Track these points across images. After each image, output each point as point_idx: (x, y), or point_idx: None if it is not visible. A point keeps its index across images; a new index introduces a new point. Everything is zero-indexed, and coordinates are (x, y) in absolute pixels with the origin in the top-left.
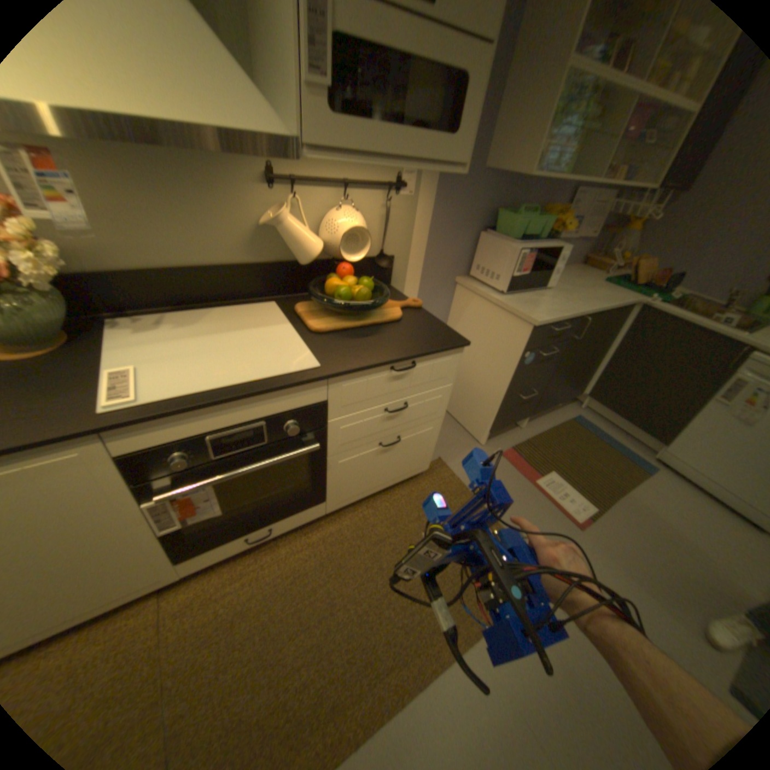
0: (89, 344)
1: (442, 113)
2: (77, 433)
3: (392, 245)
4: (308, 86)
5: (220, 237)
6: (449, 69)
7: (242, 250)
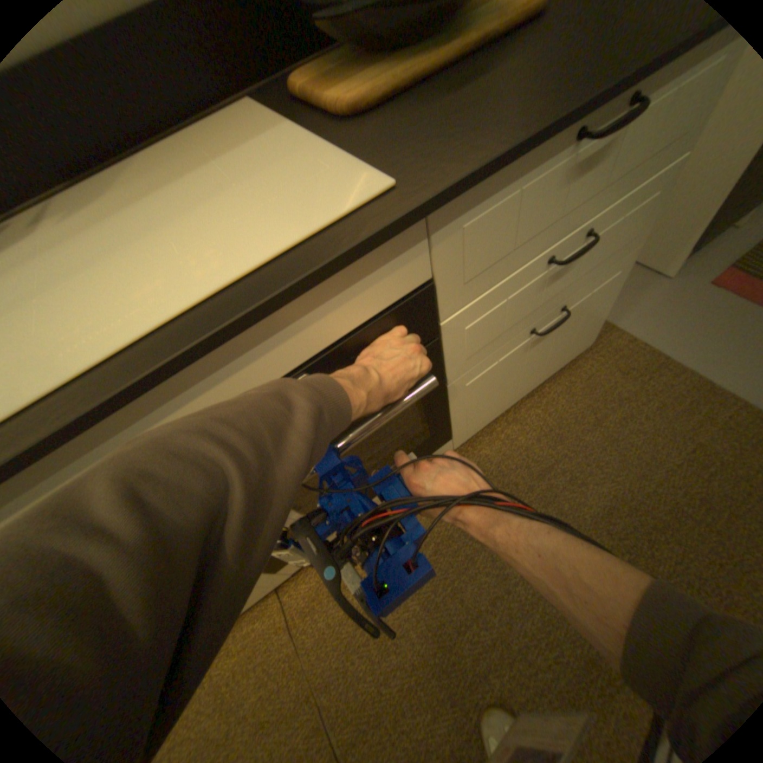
0: None
1: None
2: None
3: None
4: None
5: None
6: None
7: None
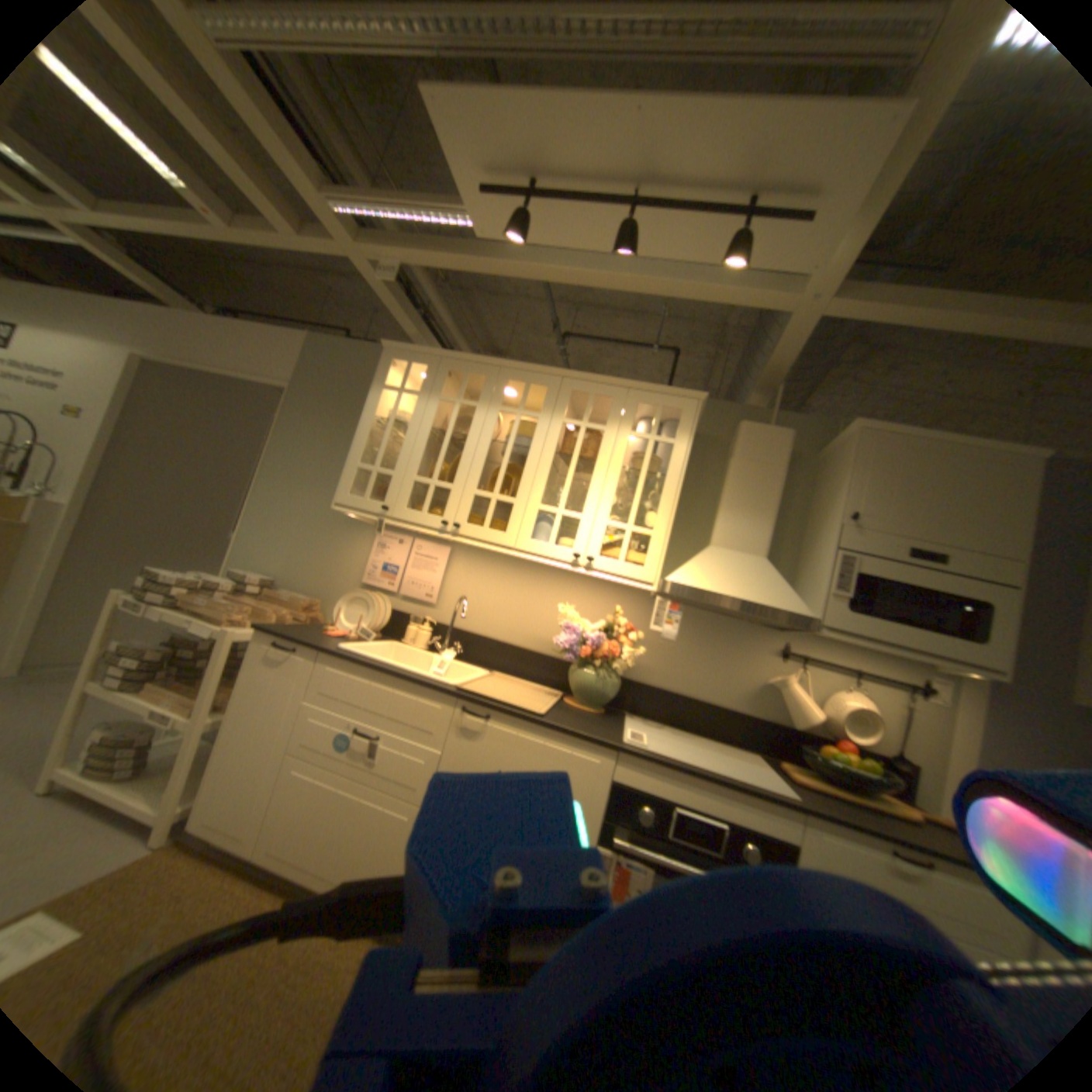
0: (614, 719)
1: (966, 627)
2: (609, 744)
3: (919, 753)
4: (834, 595)
5: (729, 686)
6: (969, 599)
7: (743, 701)
